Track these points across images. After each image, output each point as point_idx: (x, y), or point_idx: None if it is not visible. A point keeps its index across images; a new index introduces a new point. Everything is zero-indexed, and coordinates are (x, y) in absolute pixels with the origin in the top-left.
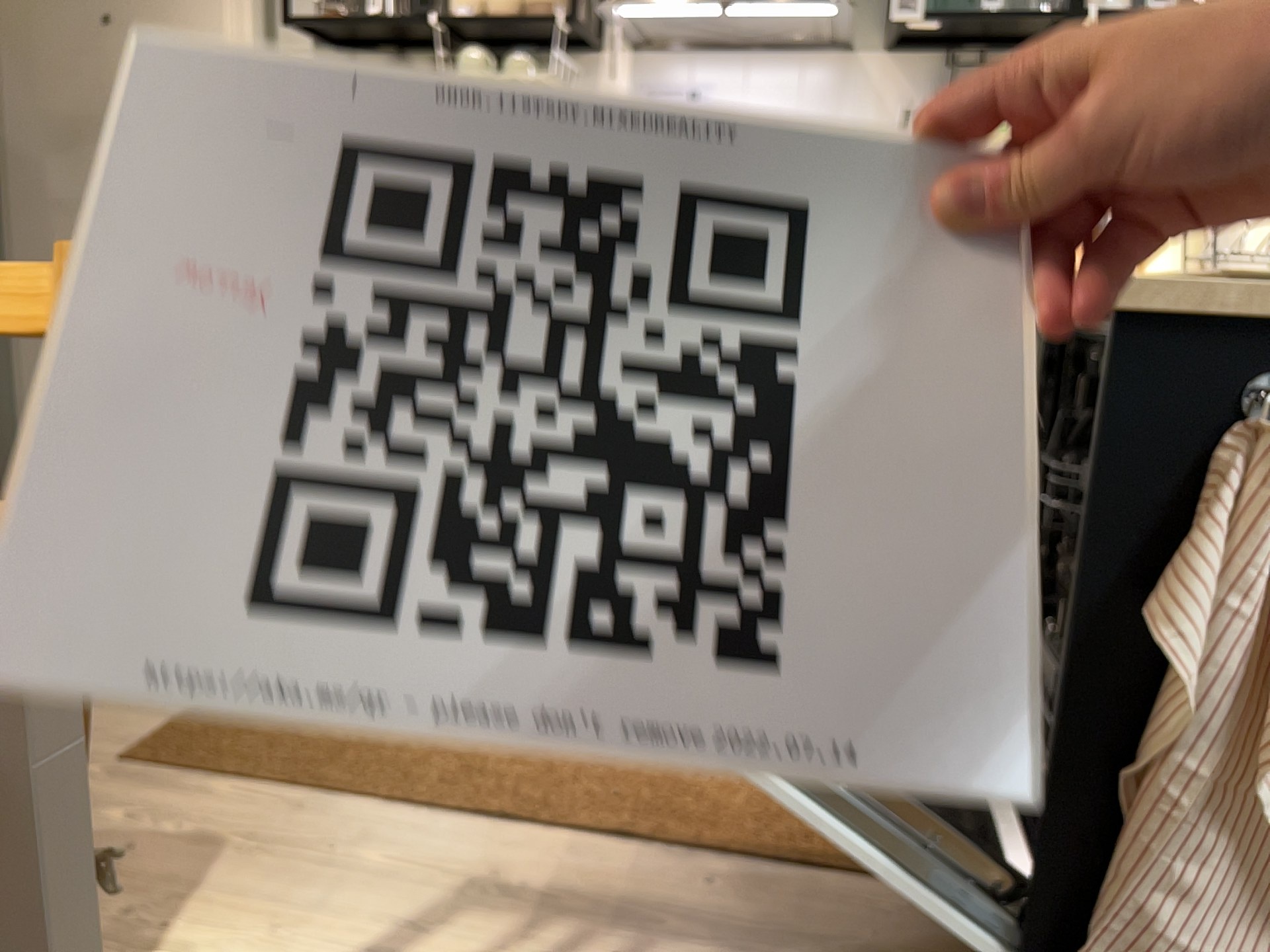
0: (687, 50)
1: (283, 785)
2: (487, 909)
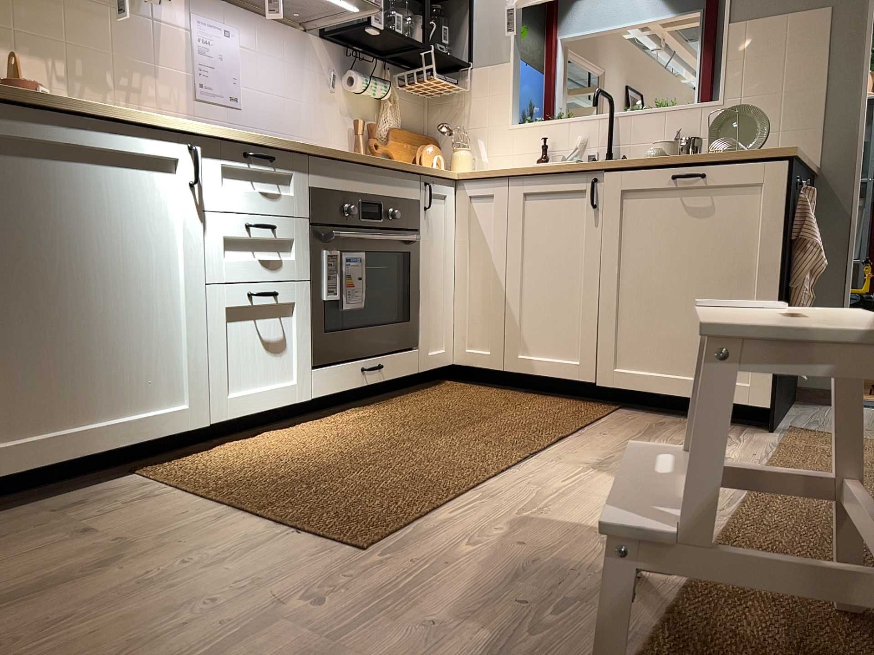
0: (213, 3)
1: (446, 496)
2: (605, 466)
